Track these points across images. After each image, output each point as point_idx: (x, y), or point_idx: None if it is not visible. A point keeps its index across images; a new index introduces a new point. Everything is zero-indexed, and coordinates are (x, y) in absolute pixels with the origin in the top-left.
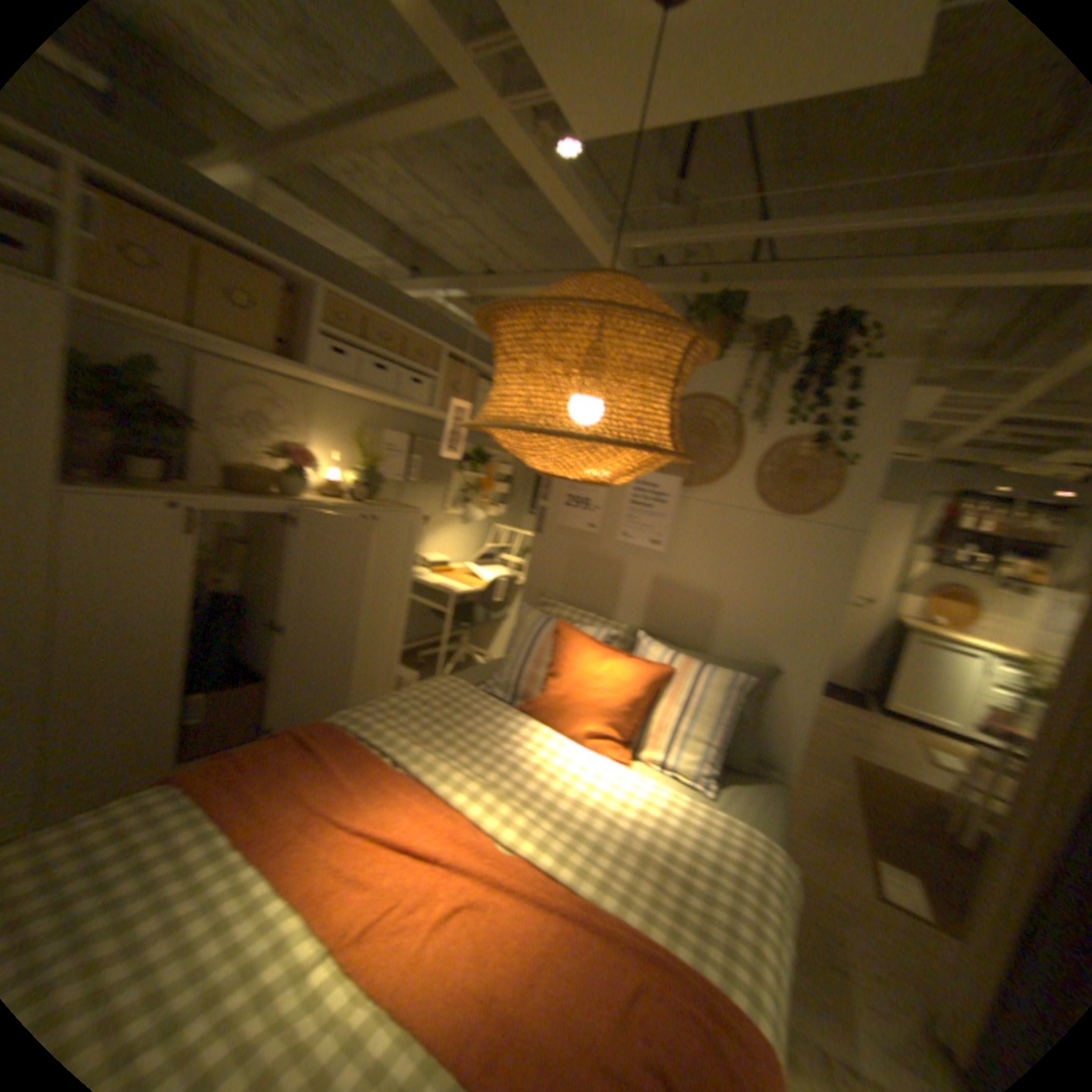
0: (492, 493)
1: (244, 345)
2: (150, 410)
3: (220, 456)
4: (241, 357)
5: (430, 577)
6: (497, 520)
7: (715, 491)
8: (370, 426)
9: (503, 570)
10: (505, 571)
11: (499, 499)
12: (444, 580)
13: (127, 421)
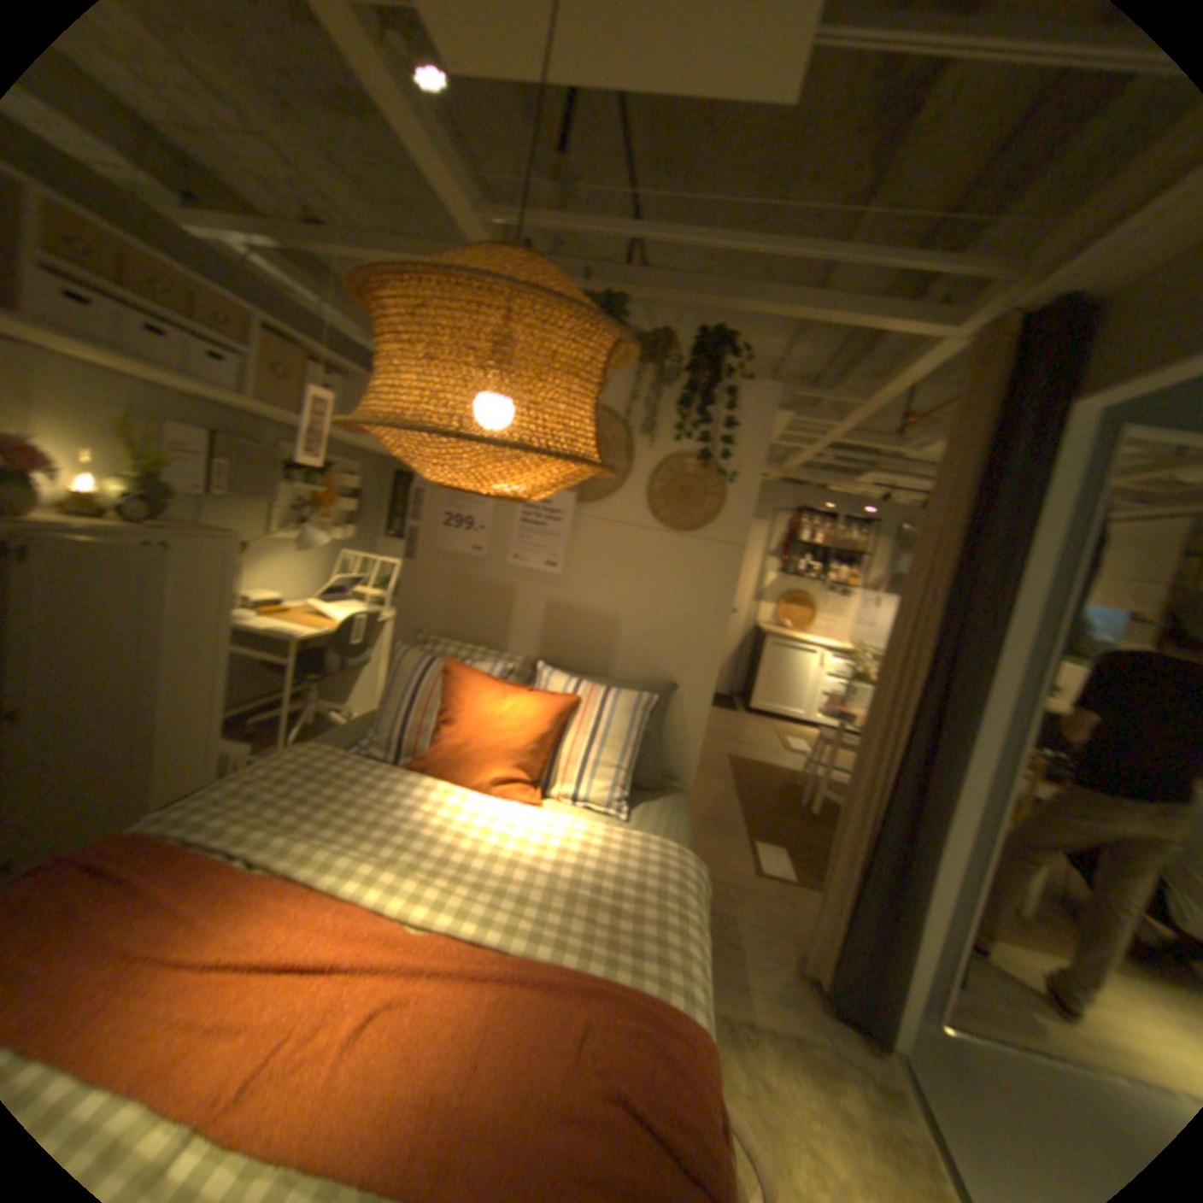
0: (337, 511)
1: None
2: None
3: None
4: None
5: (259, 621)
6: (345, 545)
7: (608, 507)
8: (143, 417)
9: (360, 606)
10: (363, 607)
11: (346, 518)
12: (280, 623)
13: None
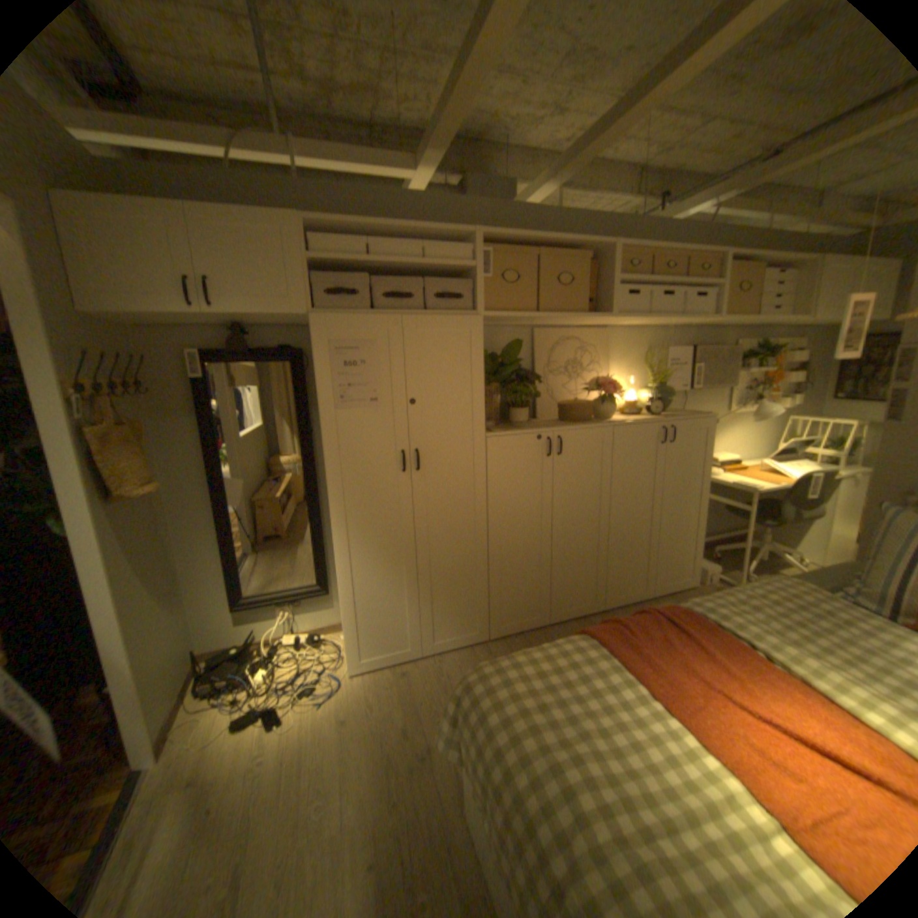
0: (786, 386)
1: (574, 314)
2: (519, 377)
3: (556, 399)
4: (565, 324)
5: (727, 478)
6: (794, 413)
7: None
8: (657, 349)
9: (814, 467)
10: (817, 467)
11: (795, 390)
12: (744, 480)
13: (514, 388)
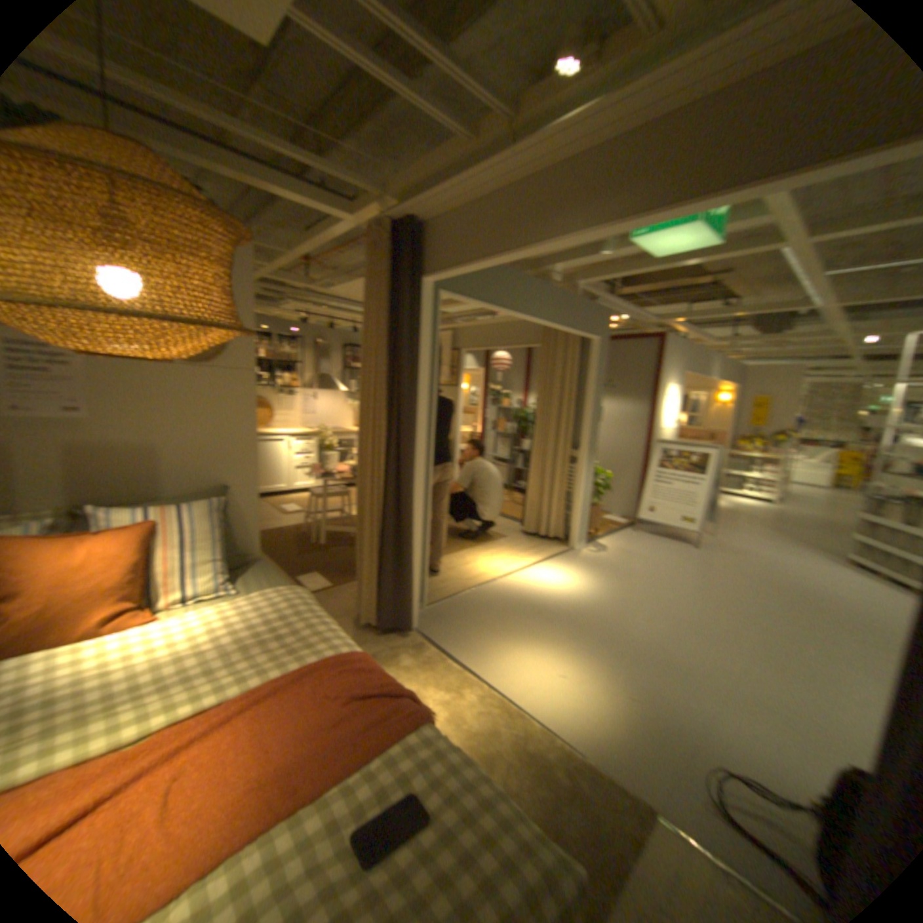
0: None
1: None
2: None
3: None
4: None
5: None
6: None
7: None
8: None
9: None
10: None
11: None
12: None
13: None
